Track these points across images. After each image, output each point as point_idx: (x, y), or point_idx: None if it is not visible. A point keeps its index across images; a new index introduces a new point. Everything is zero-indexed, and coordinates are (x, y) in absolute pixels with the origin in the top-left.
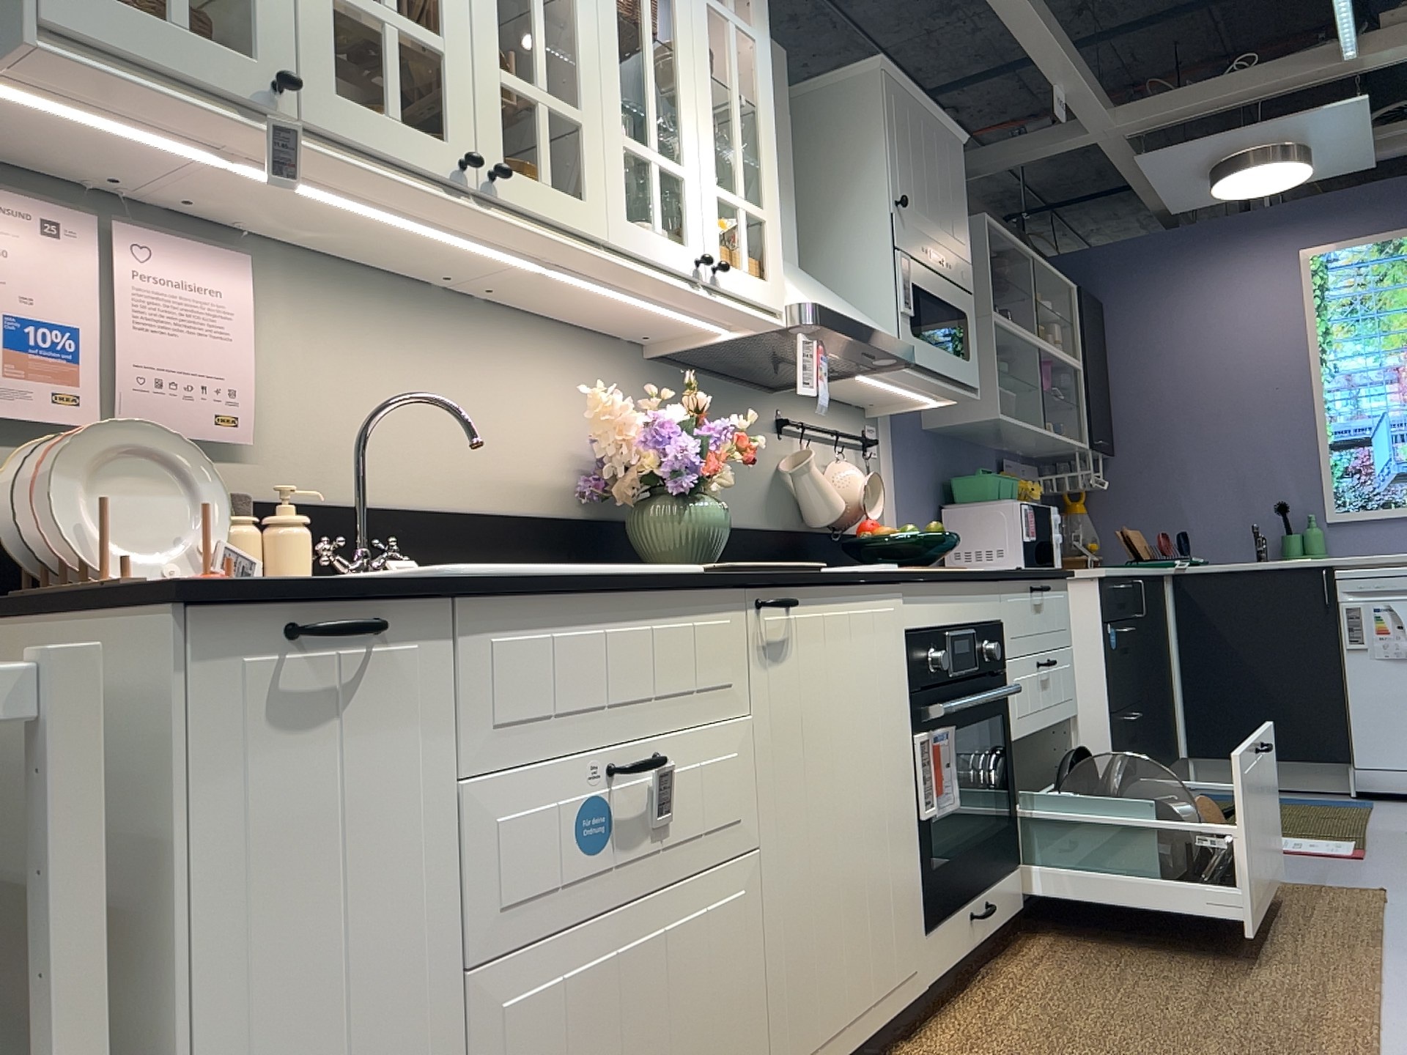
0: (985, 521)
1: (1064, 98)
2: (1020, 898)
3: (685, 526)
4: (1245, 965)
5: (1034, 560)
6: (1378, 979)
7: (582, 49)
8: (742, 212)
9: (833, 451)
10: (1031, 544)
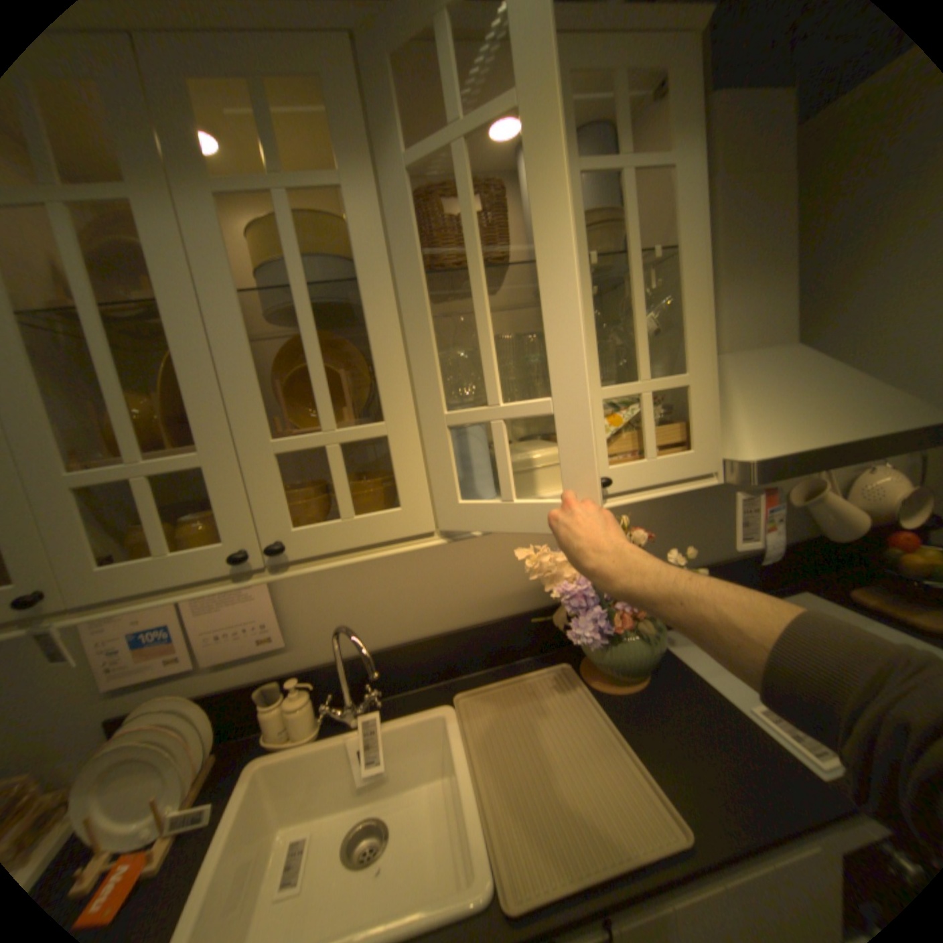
0: None
1: None
2: None
3: (608, 660)
4: None
5: None
6: None
7: (378, 353)
8: (644, 396)
9: None
10: None
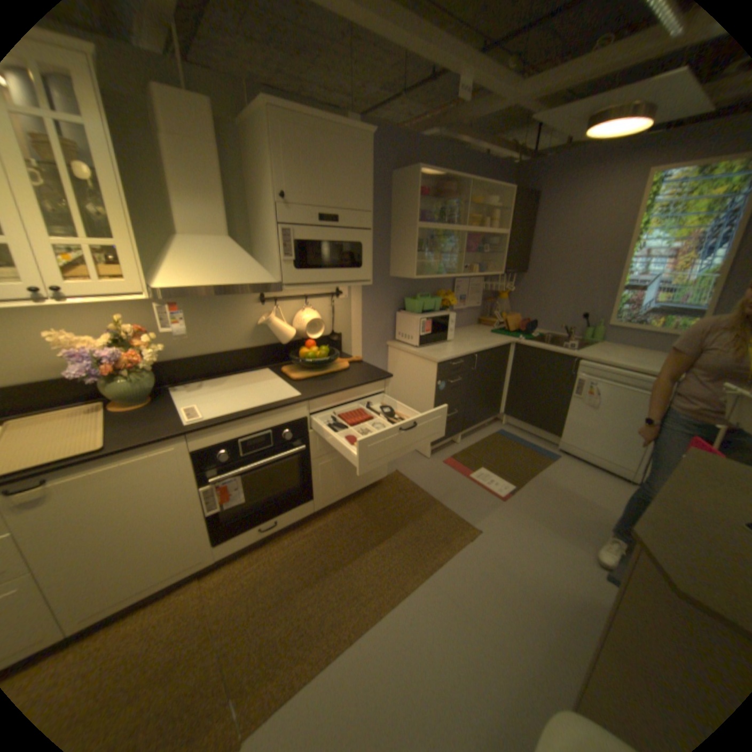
0: (409, 321)
1: (470, 81)
2: (310, 511)
3: (111, 392)
4: (362, 571)
5: (426, 342)
6: (395, 604)
7: None
8: (86, 247)
9: (306, 303)
10: (424, 336)
